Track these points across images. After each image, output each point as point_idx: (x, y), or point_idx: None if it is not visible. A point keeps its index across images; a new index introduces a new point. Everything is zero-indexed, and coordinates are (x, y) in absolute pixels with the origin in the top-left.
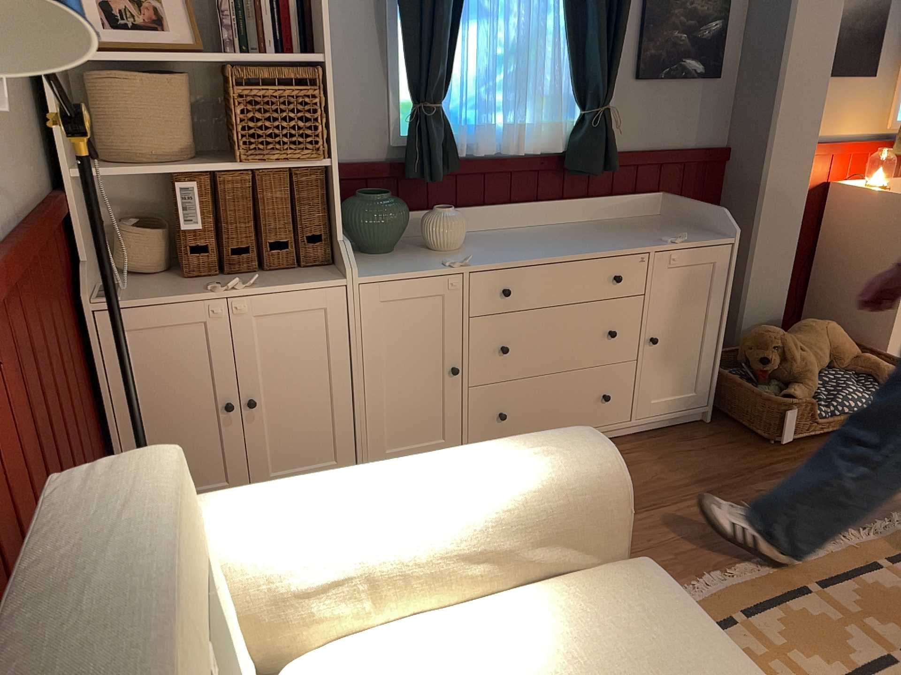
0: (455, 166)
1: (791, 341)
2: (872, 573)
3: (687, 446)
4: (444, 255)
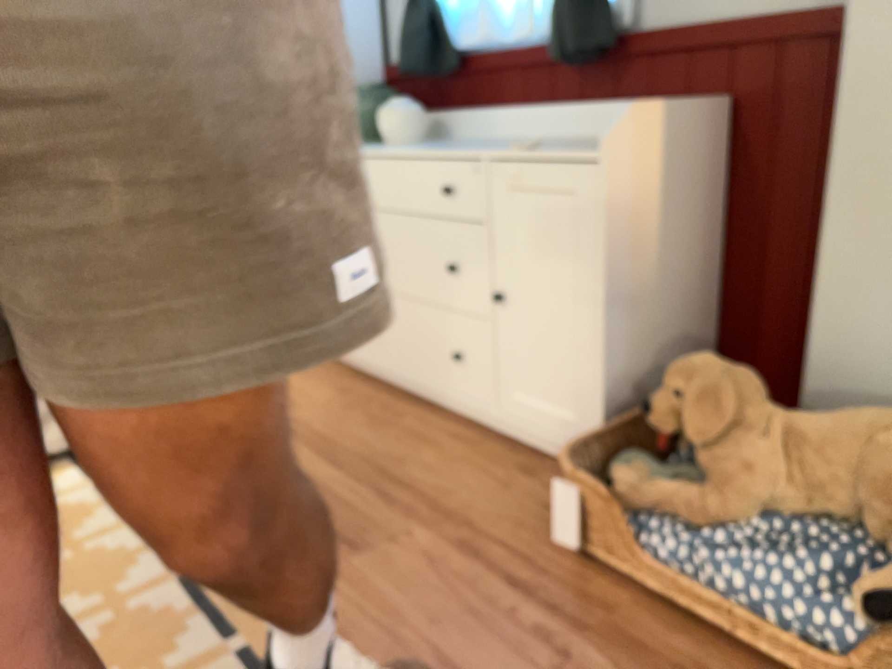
0: (454, 62)
1: (722, 397)
2: (210, 631)
3: (506, 473)
4: (373, 146)
